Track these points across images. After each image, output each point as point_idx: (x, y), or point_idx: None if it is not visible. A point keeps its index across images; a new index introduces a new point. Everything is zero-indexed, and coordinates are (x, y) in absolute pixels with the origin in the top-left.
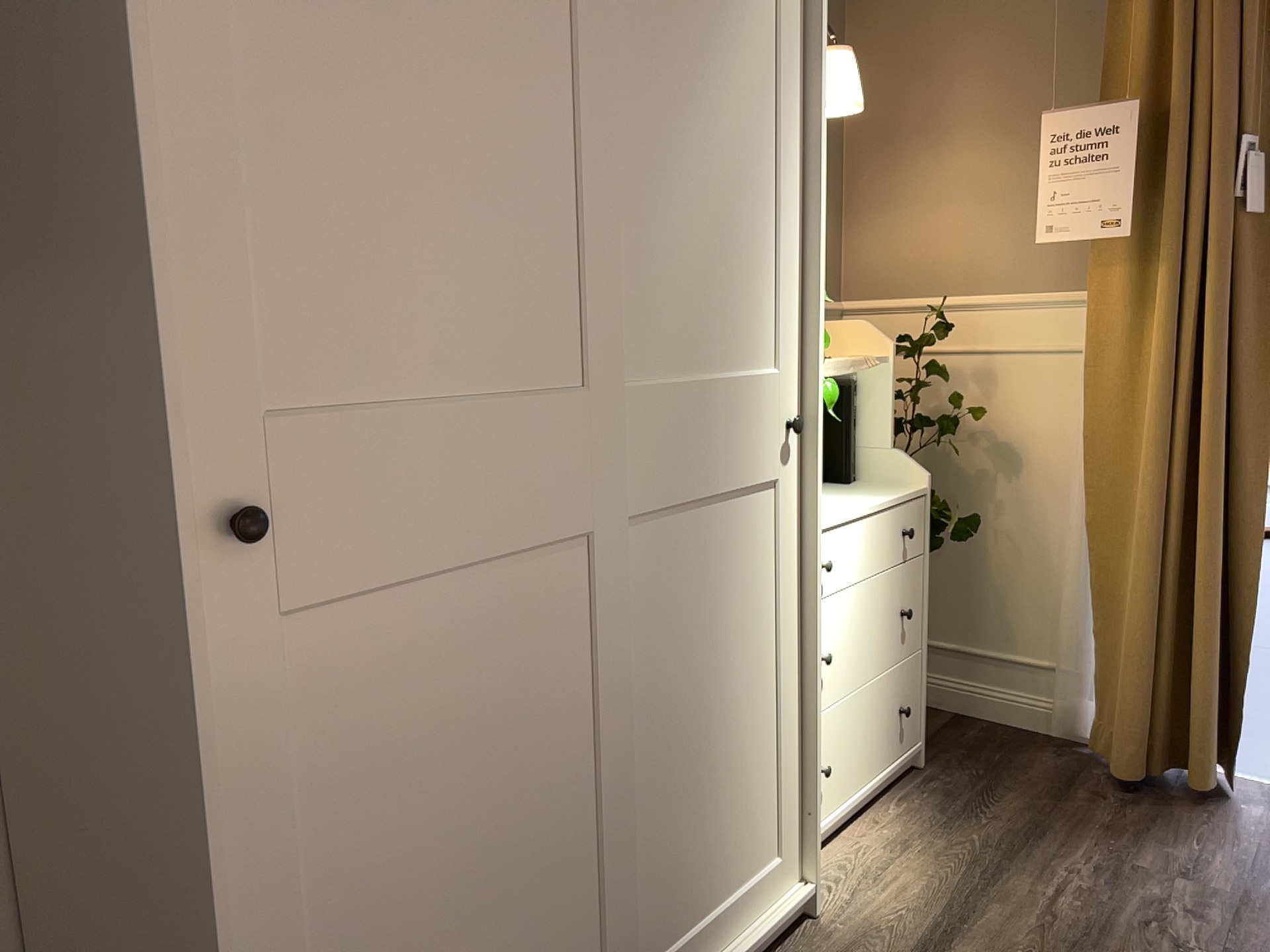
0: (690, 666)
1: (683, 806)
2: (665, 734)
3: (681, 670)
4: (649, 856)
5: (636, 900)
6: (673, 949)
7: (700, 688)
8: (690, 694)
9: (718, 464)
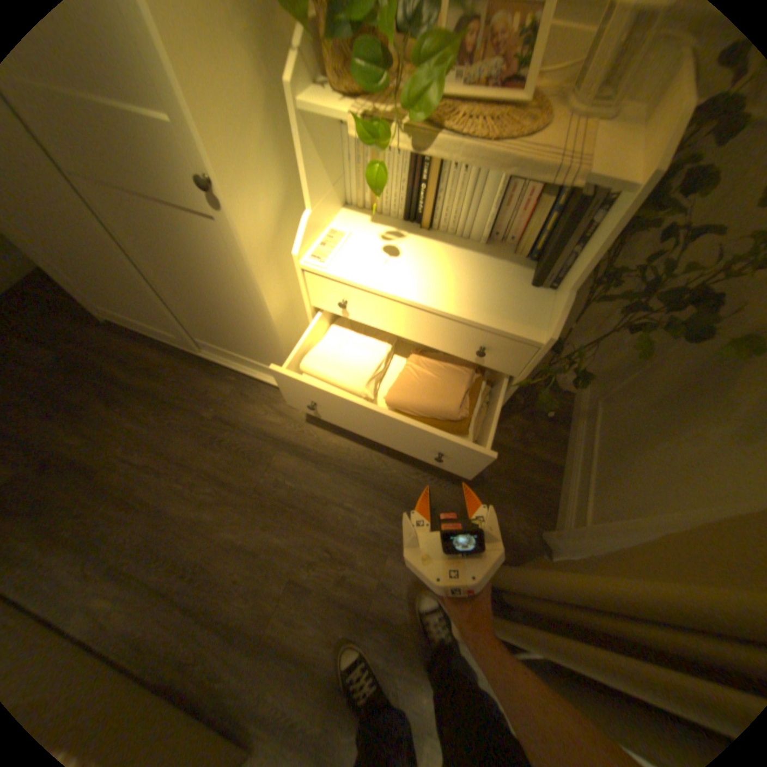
0: (183, 279)
1: (208, 324)
2: (179, 294)
3: (176, 276)
4: (193, 325)
5: (187, 330)
6: (221, 357)
7: (197, 292)
8: (190, 290)
9: (137, 177)
